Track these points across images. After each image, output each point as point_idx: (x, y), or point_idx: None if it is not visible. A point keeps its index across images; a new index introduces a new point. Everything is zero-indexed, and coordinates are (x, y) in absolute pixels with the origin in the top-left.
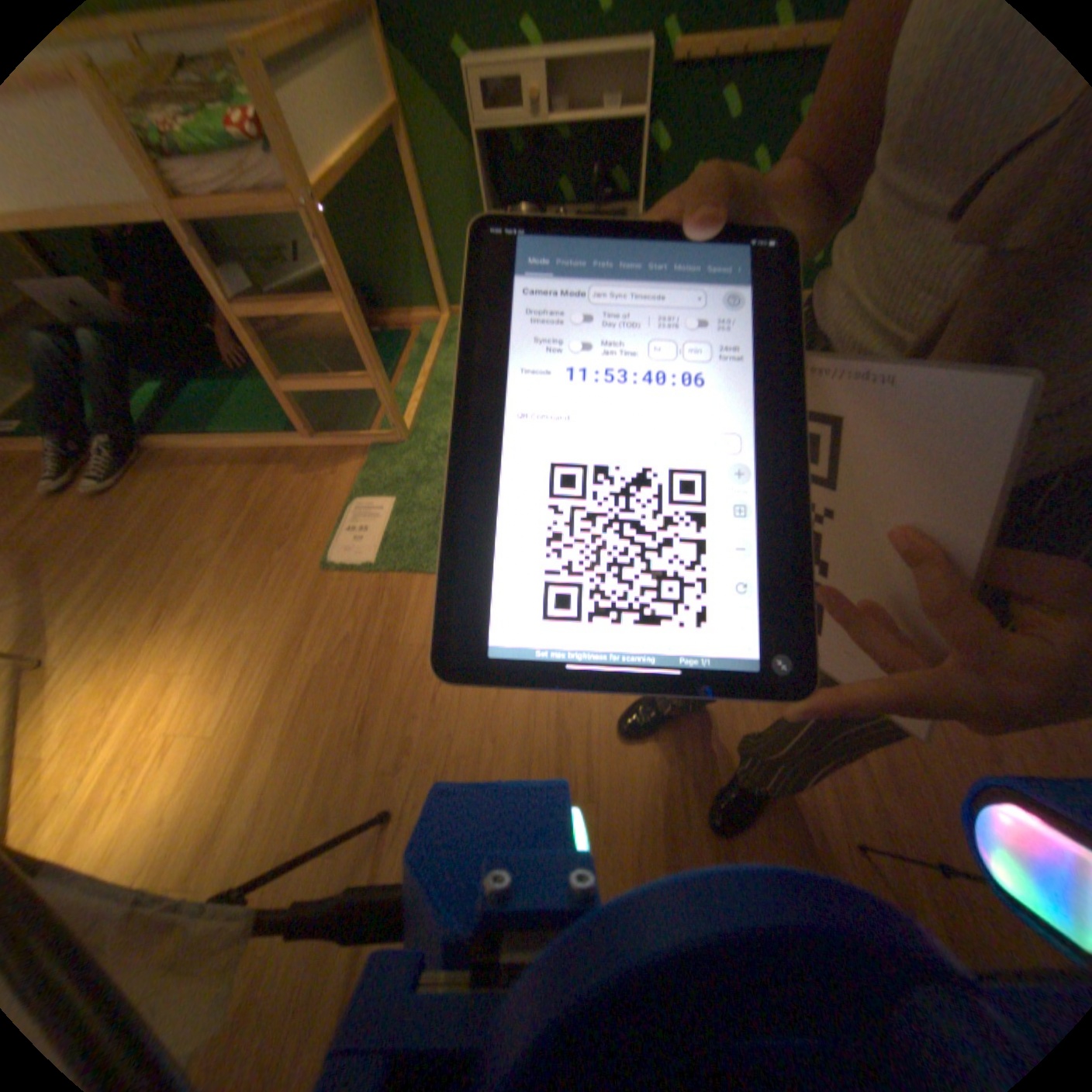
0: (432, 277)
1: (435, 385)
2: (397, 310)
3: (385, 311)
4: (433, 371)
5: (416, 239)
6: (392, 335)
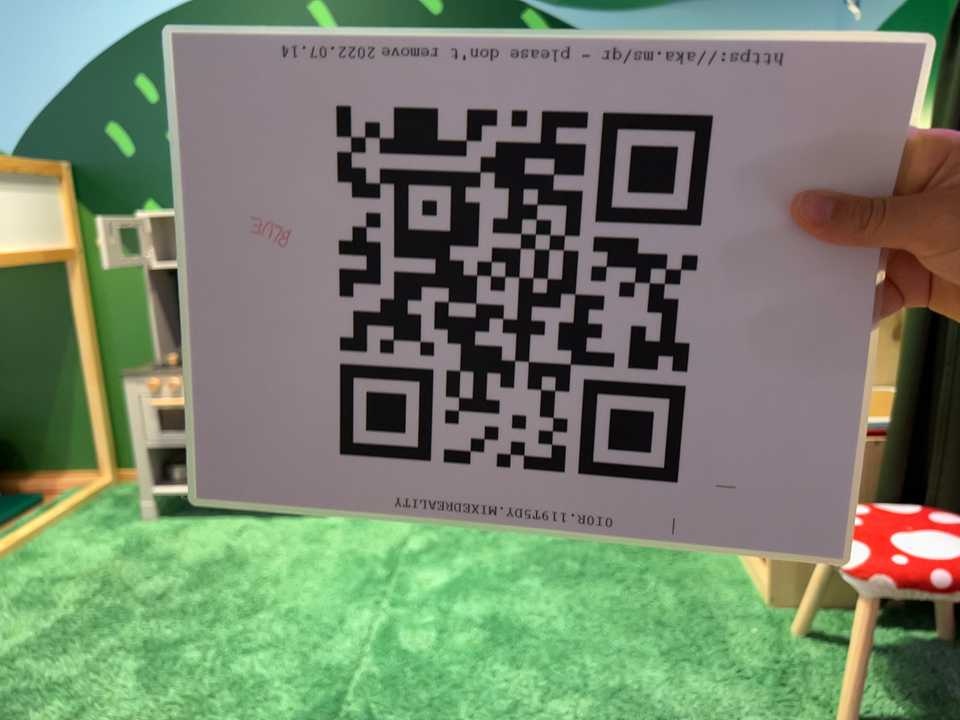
0: (95, 433)
1: (14, 562)
2: (45, 478)
3: (27, 478)
4: (29, 544)
5: (85, 389)
6: (11, 504)
